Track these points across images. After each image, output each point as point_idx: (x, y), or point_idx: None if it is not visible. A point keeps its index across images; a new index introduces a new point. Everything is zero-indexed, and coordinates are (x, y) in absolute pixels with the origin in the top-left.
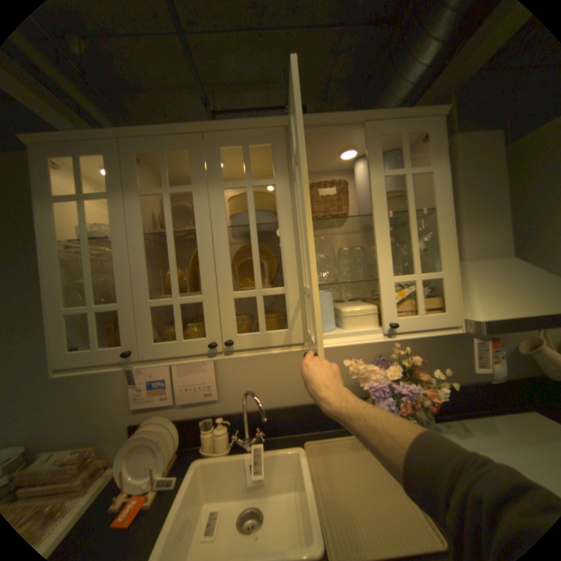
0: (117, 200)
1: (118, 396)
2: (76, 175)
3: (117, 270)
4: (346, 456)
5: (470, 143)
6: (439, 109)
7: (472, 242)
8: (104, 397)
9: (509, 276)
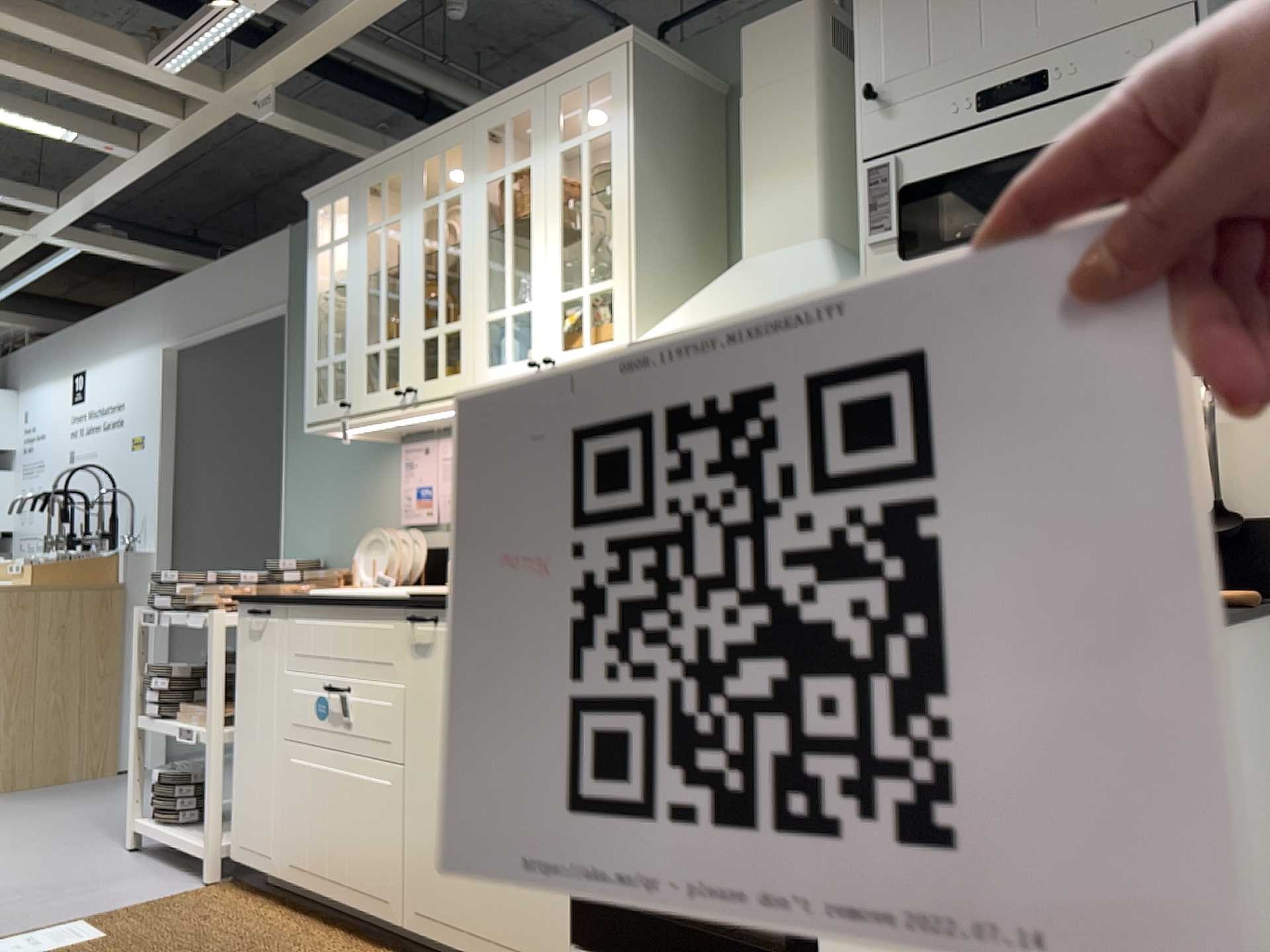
0: (353, 243)
1: (394, 508)
2: (332, 223)
3: (348, 318)
4: None
5: (755, 44)
6: (618, 40)
7: (748, 224)
8: (383, 508)
9: (753, 275)
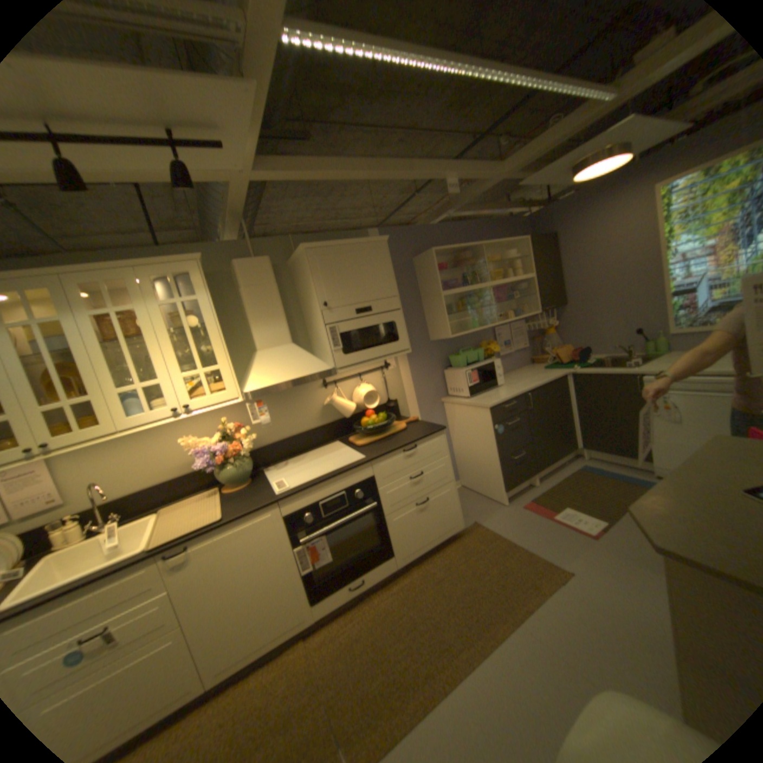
0: None
1: None
2: None
3: None
4: (189, 506)
5: (244, 267)
6: (192, 257)
7: (259, 337)
8: None
9: (279, 359)
